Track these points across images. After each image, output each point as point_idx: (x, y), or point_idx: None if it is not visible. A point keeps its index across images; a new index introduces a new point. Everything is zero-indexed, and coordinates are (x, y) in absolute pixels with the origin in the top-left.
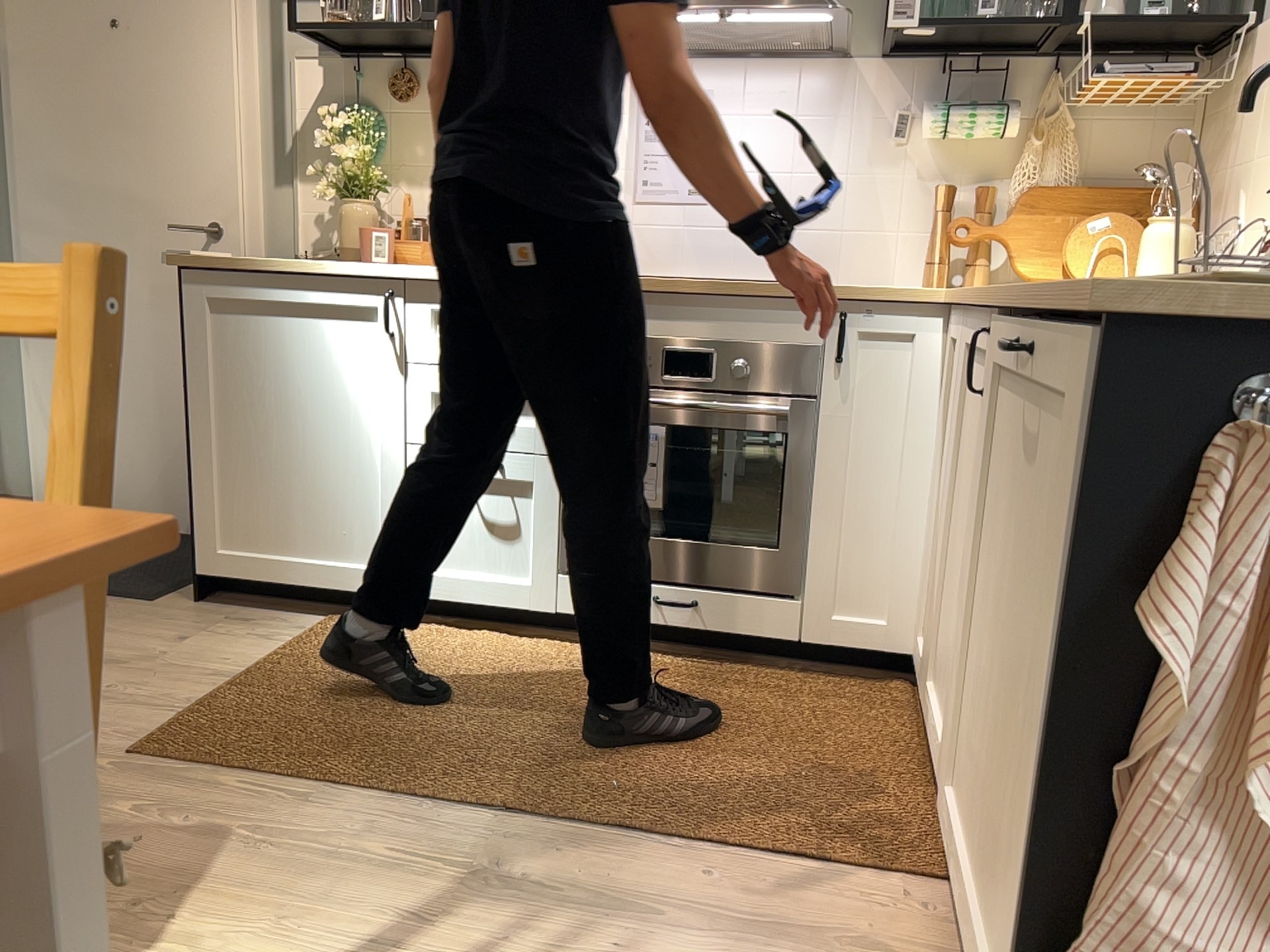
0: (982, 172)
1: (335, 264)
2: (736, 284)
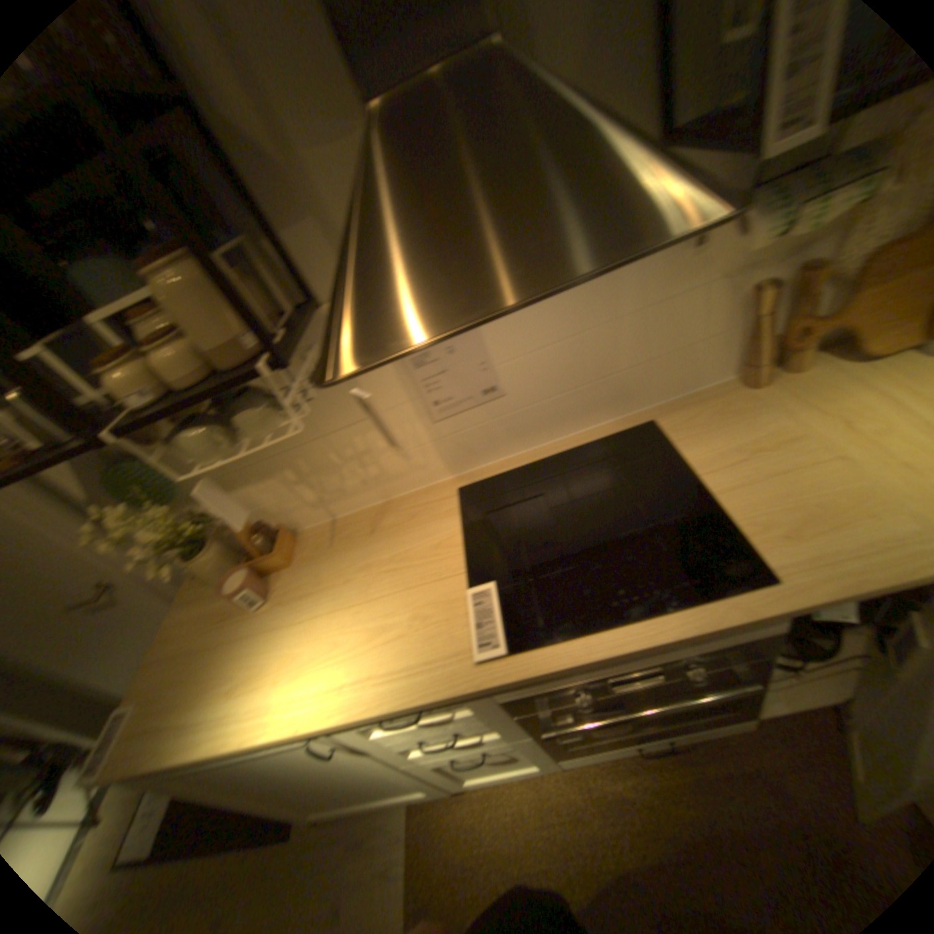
0: (798, 237)
1: (231, 748)
2: (677, 636)
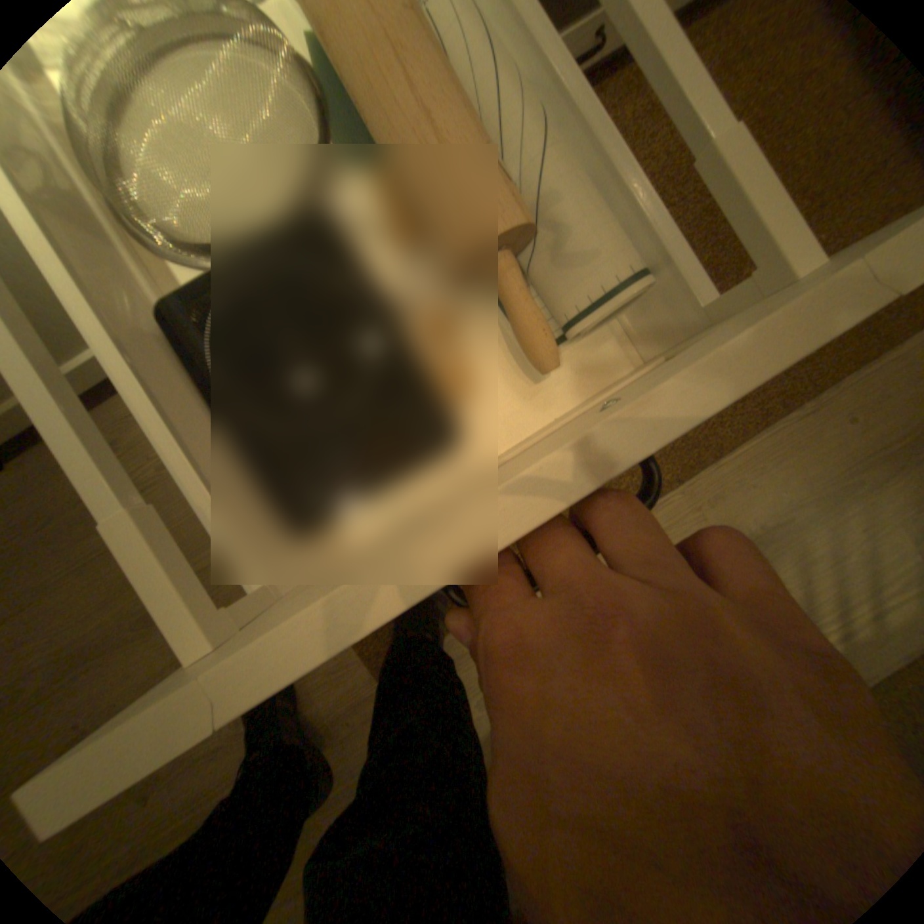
0: None
1: None
2: None
